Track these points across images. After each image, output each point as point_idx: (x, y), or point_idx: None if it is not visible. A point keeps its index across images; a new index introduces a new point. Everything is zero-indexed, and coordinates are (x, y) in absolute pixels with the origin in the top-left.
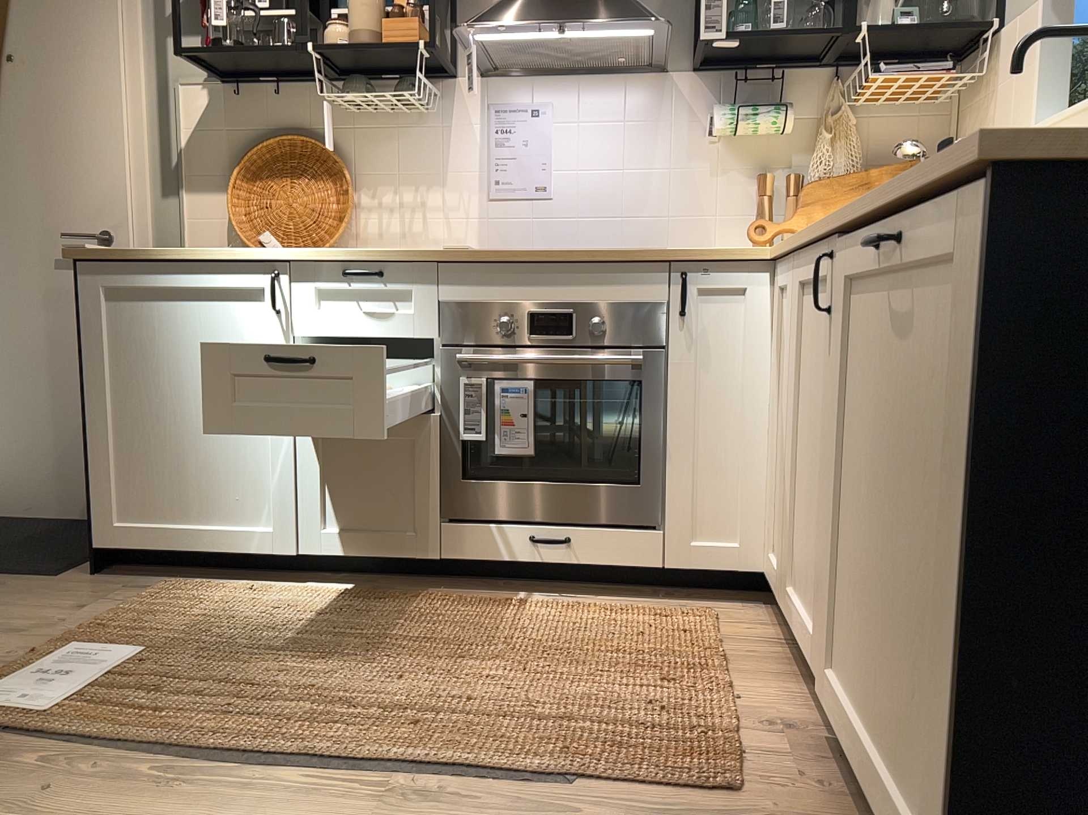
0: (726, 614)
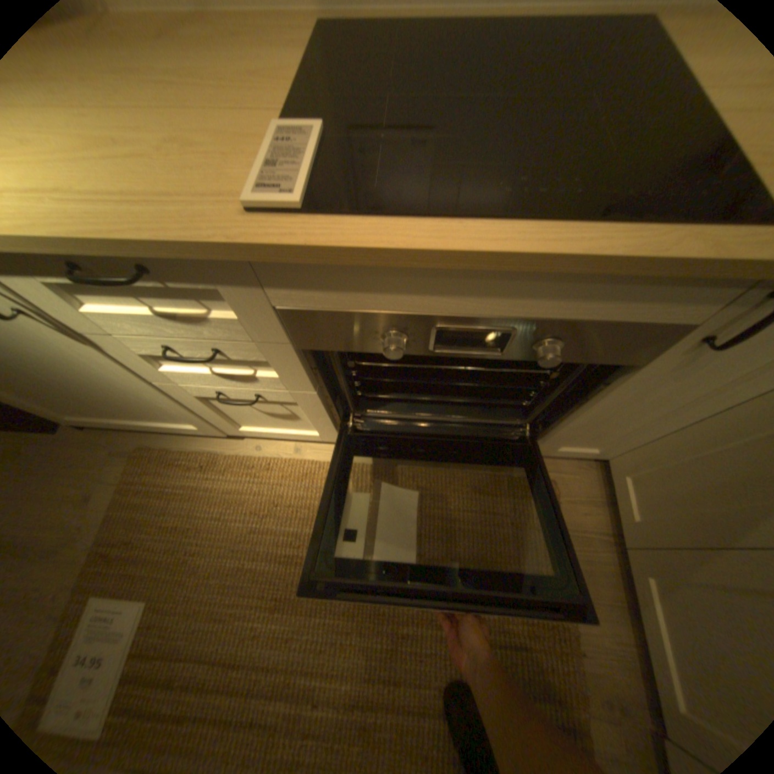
0: (563, 480)
